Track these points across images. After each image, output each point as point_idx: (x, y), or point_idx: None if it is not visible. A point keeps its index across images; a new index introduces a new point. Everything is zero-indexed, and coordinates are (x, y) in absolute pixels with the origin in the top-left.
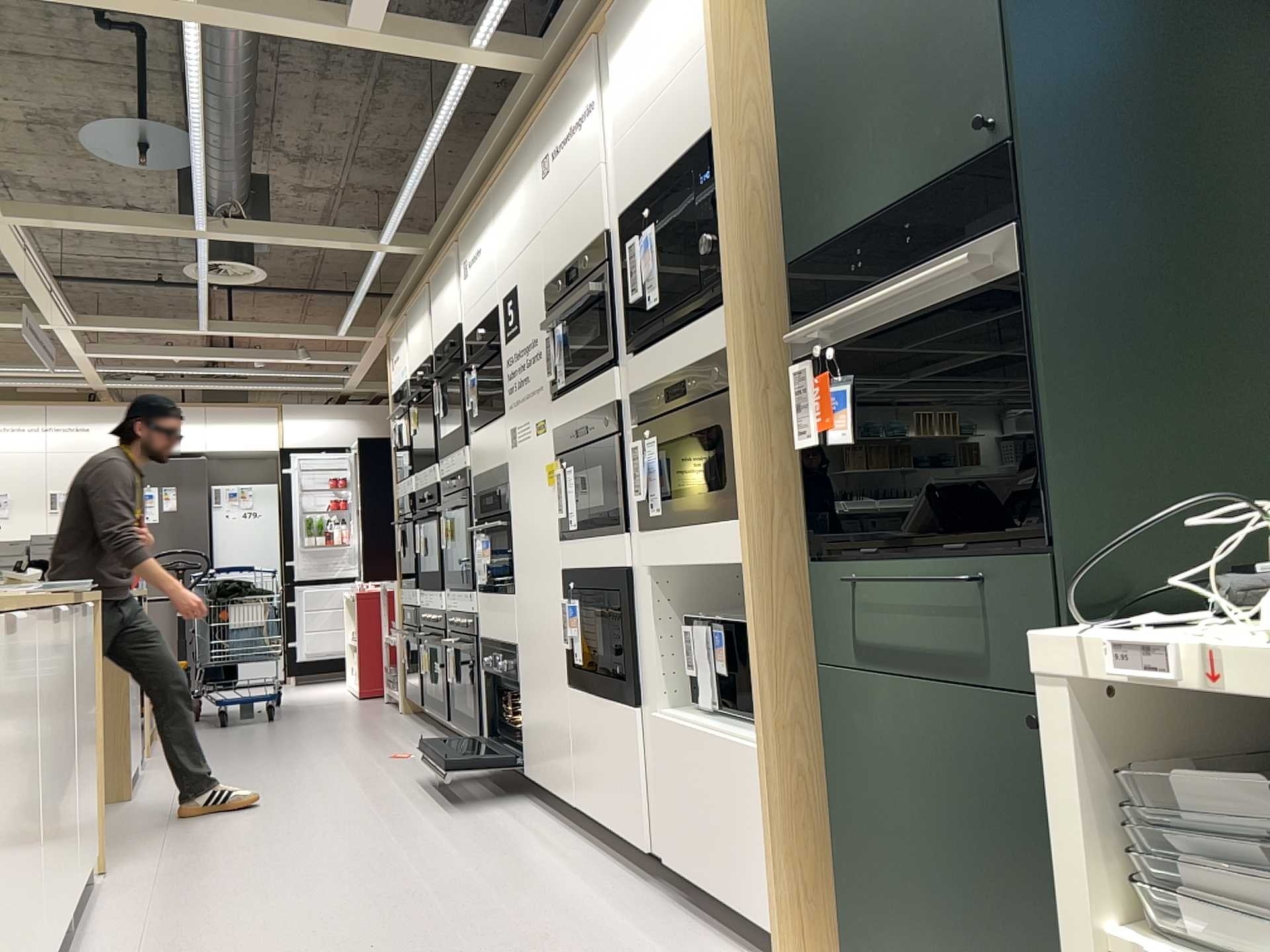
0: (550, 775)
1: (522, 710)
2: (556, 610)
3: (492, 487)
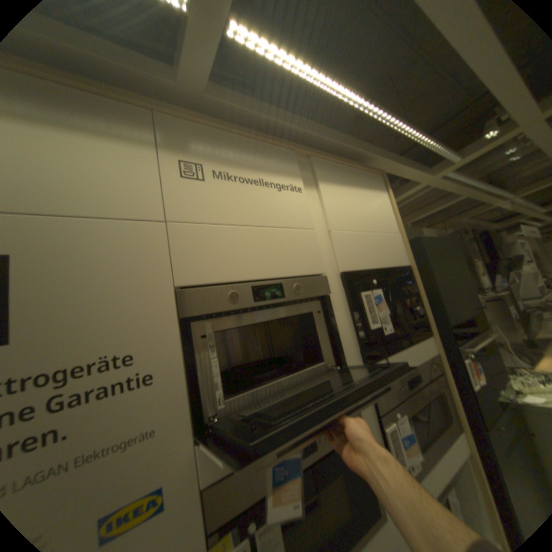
0: None
1: None
2: None
3: None
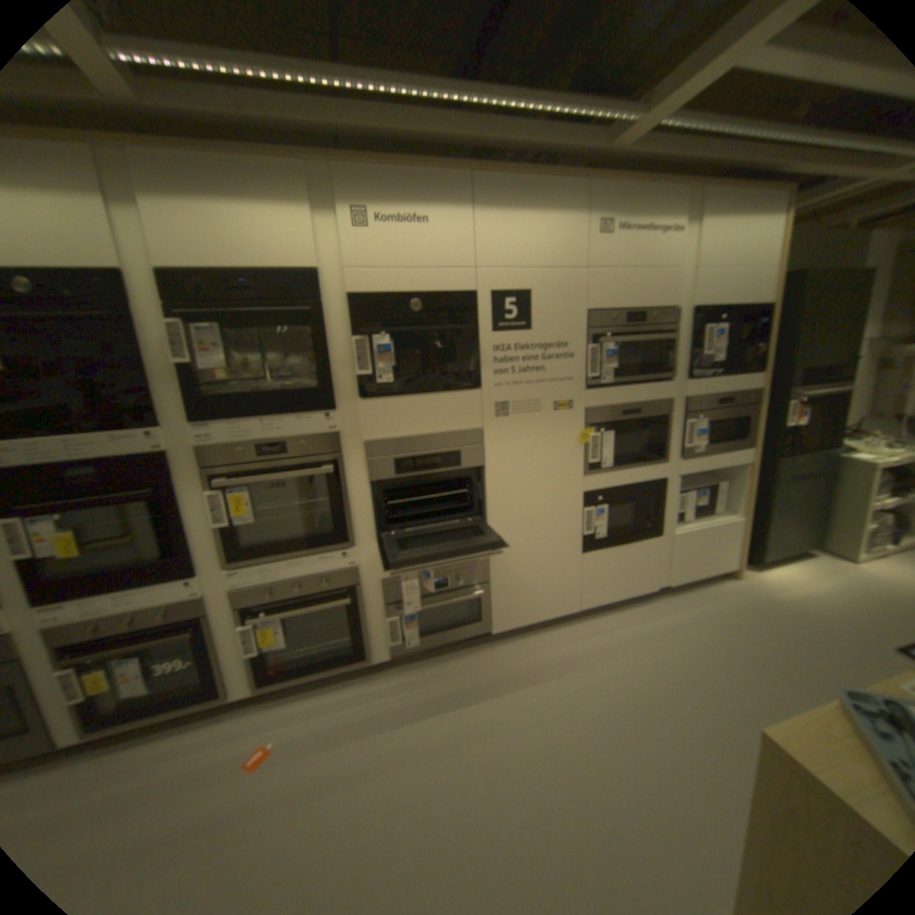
0: (542, 613)
1: (493, 596)
2: (571, 516)
3: (438, 448)
